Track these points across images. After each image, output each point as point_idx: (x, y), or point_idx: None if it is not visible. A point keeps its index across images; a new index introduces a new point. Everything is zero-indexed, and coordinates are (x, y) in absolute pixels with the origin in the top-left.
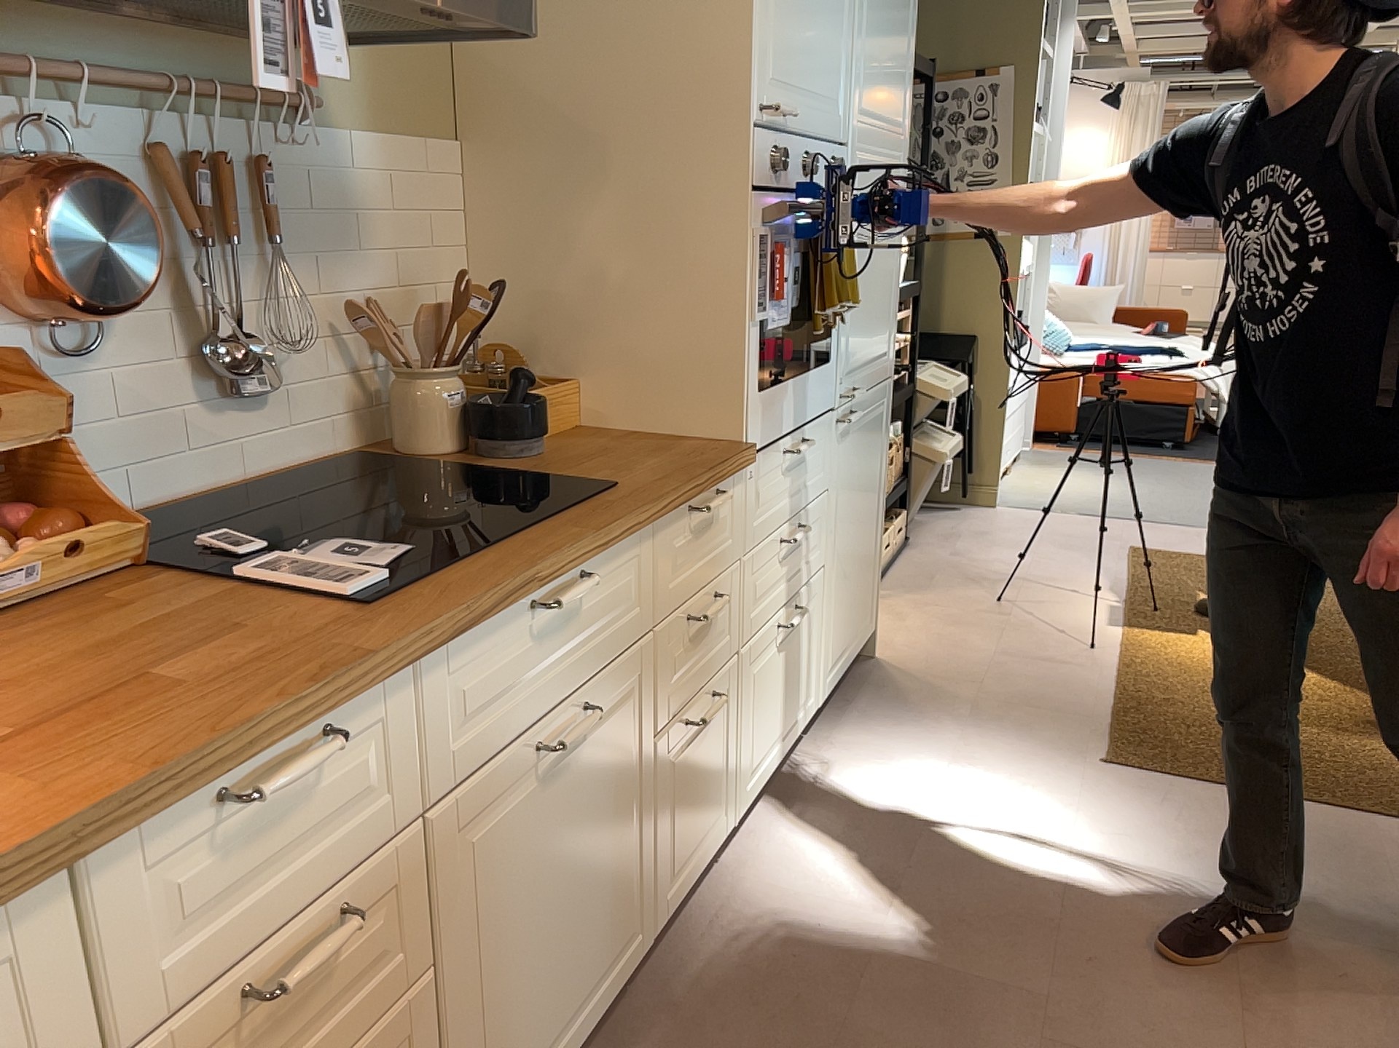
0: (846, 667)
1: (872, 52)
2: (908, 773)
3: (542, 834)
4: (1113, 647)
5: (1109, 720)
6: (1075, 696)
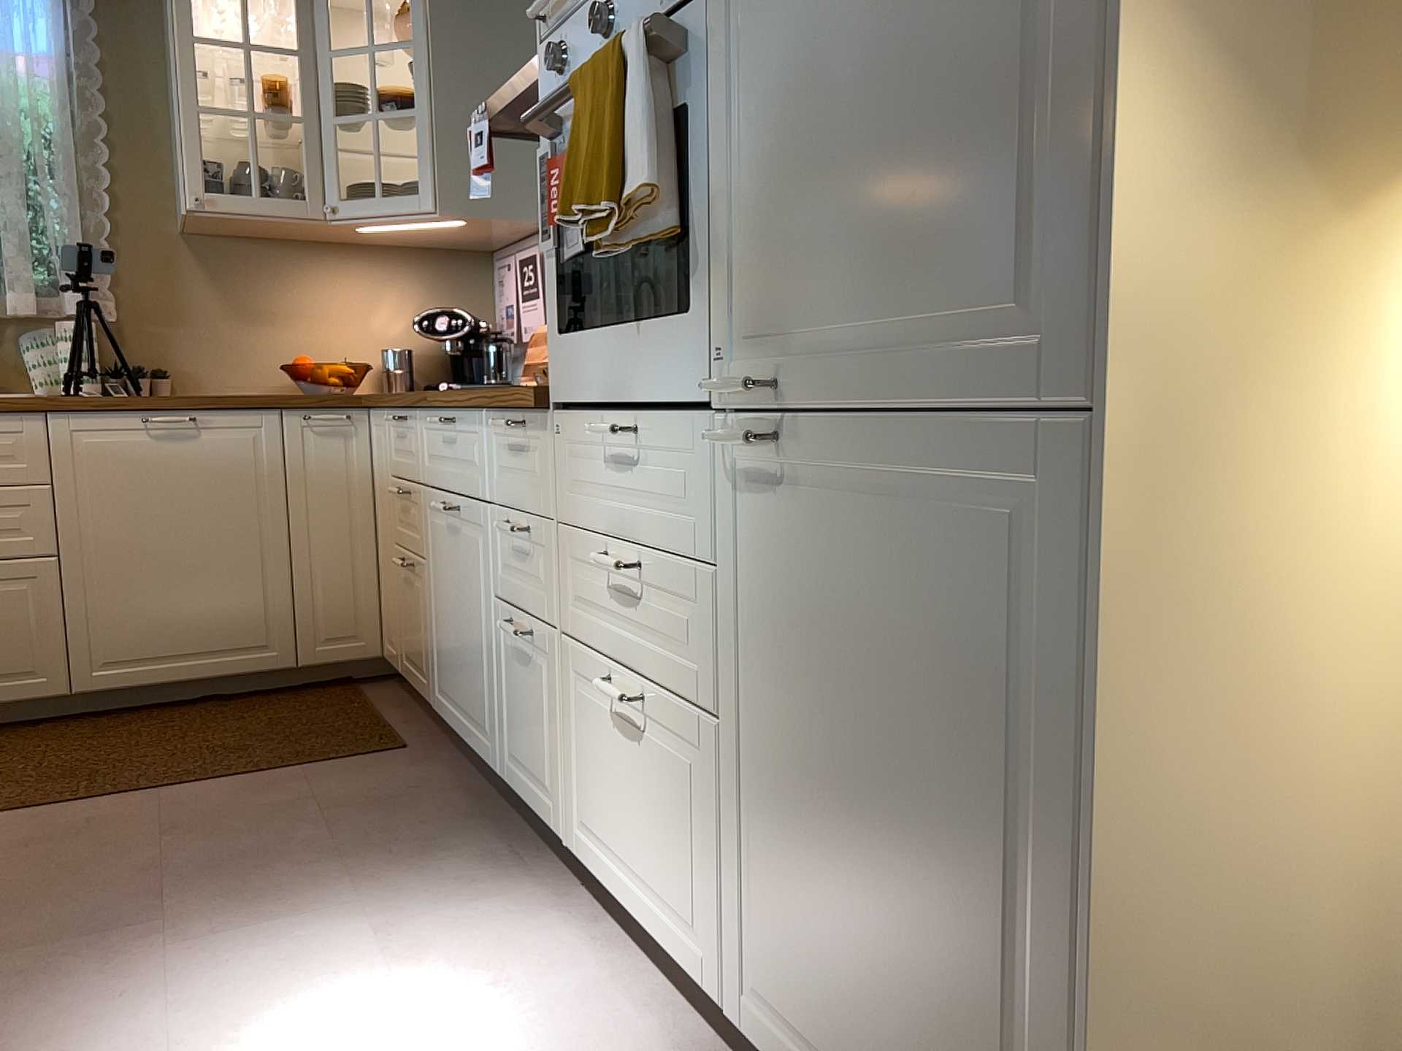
0: None
1: None
2: None
3: (447, 562)
4: None
5: None
6: None
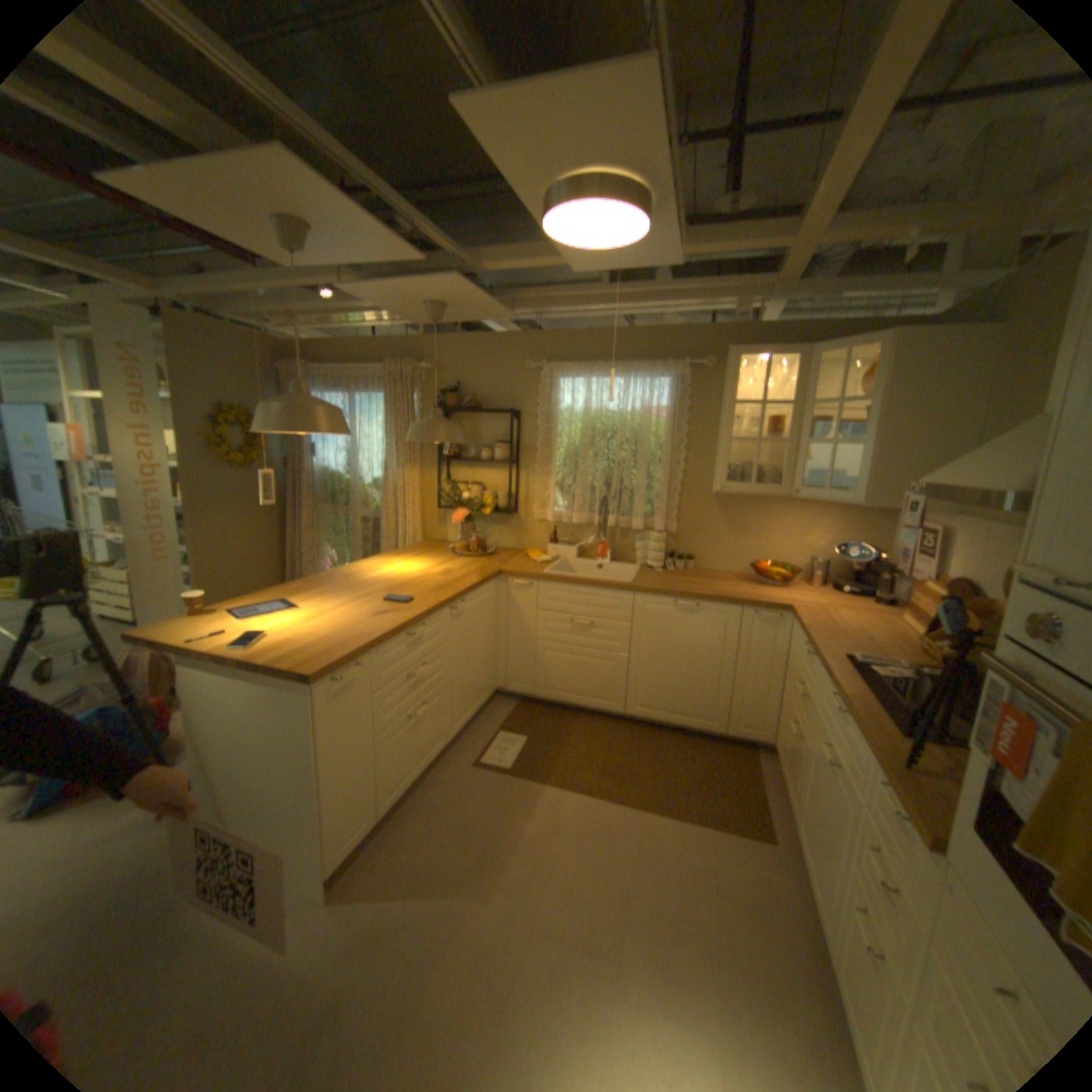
0: None
1: None
2: None
3: (826, 782)
4: None
5: None
6: None
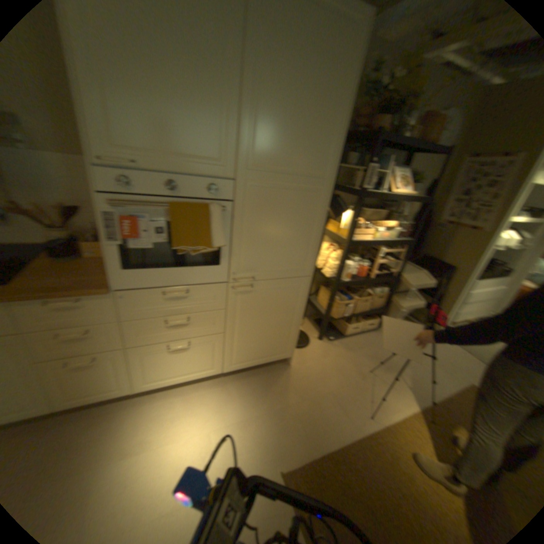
0: (254, 365)
1: (270, 132)
2: (217, 417)
3: None
4: (382, 428)
5: (317, 460)
6: (326, 437)
